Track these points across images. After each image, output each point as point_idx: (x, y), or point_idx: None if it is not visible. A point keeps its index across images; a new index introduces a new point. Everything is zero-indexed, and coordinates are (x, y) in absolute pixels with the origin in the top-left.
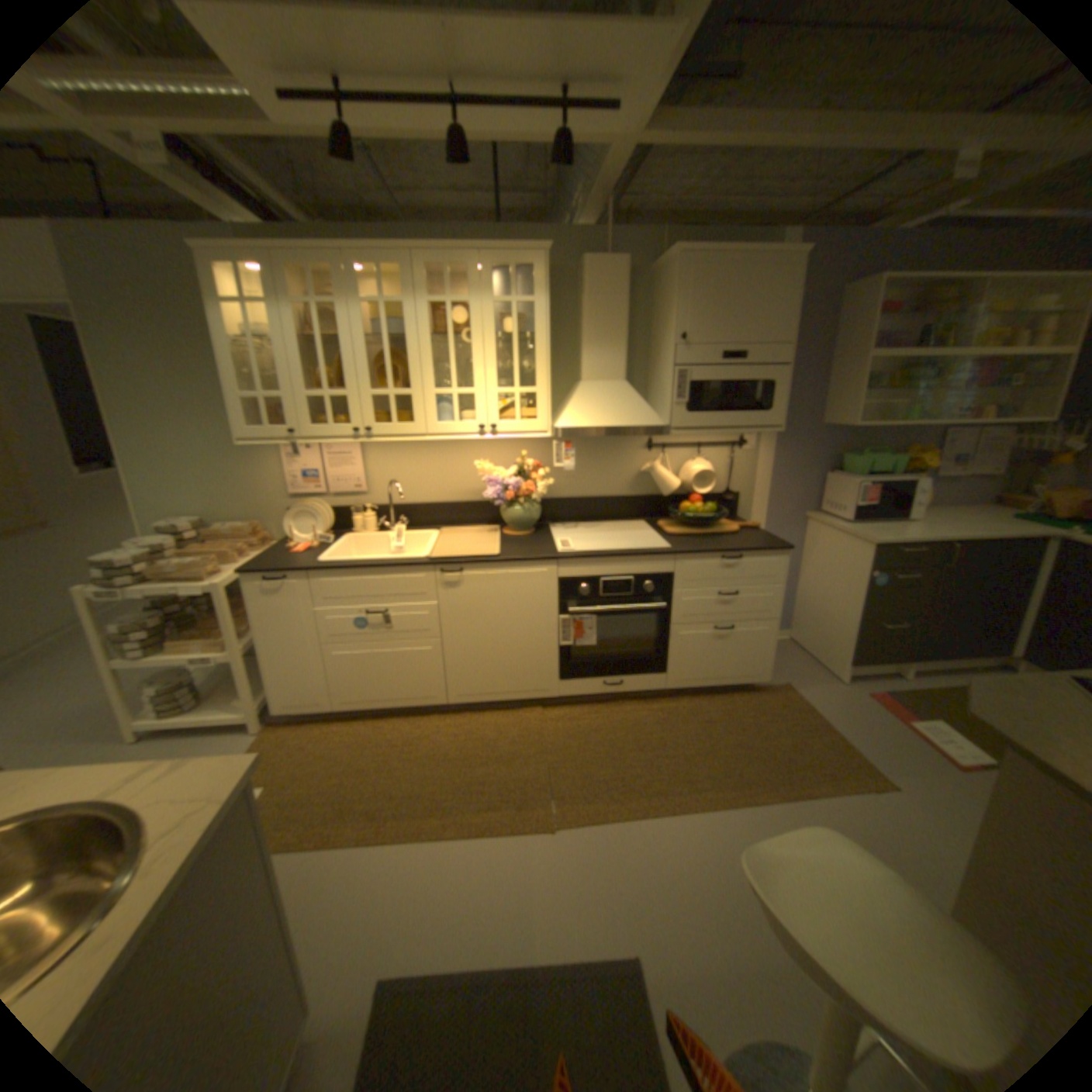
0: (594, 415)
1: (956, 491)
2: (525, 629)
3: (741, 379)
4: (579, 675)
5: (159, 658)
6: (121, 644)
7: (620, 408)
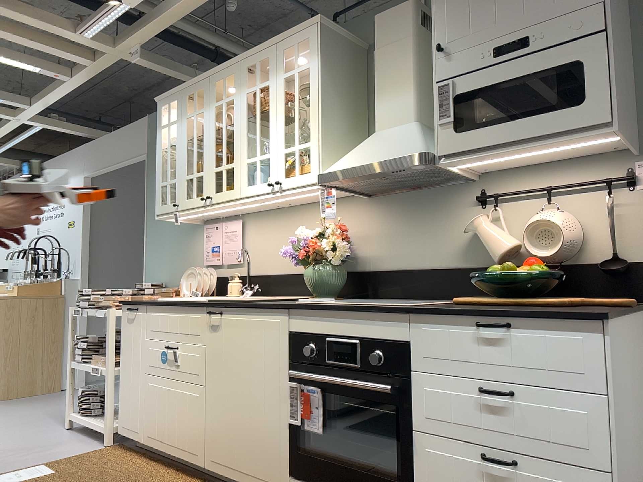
0: (358, 157)
1: None
2: (260, 392)
3: (522, 74)
4: (308, 476)
5: (86, 363)
6: (76, 348)
7: (387, 146)
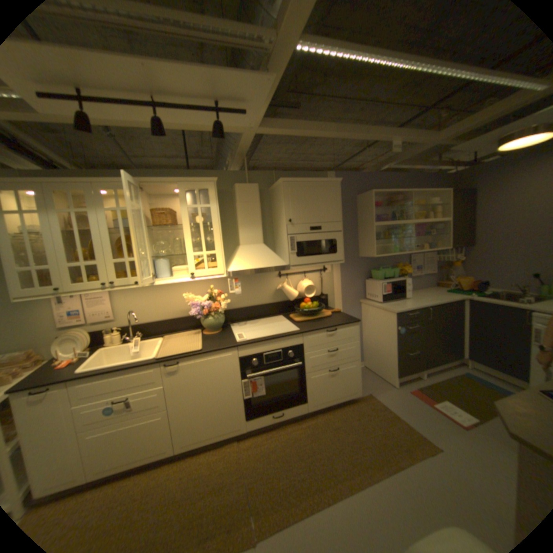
0: (249, 262)
1: (420, 283)
2: (221, 393)
3: (320, 239)
4: (257, 415)
5: None
6: None
7: (263, 258)
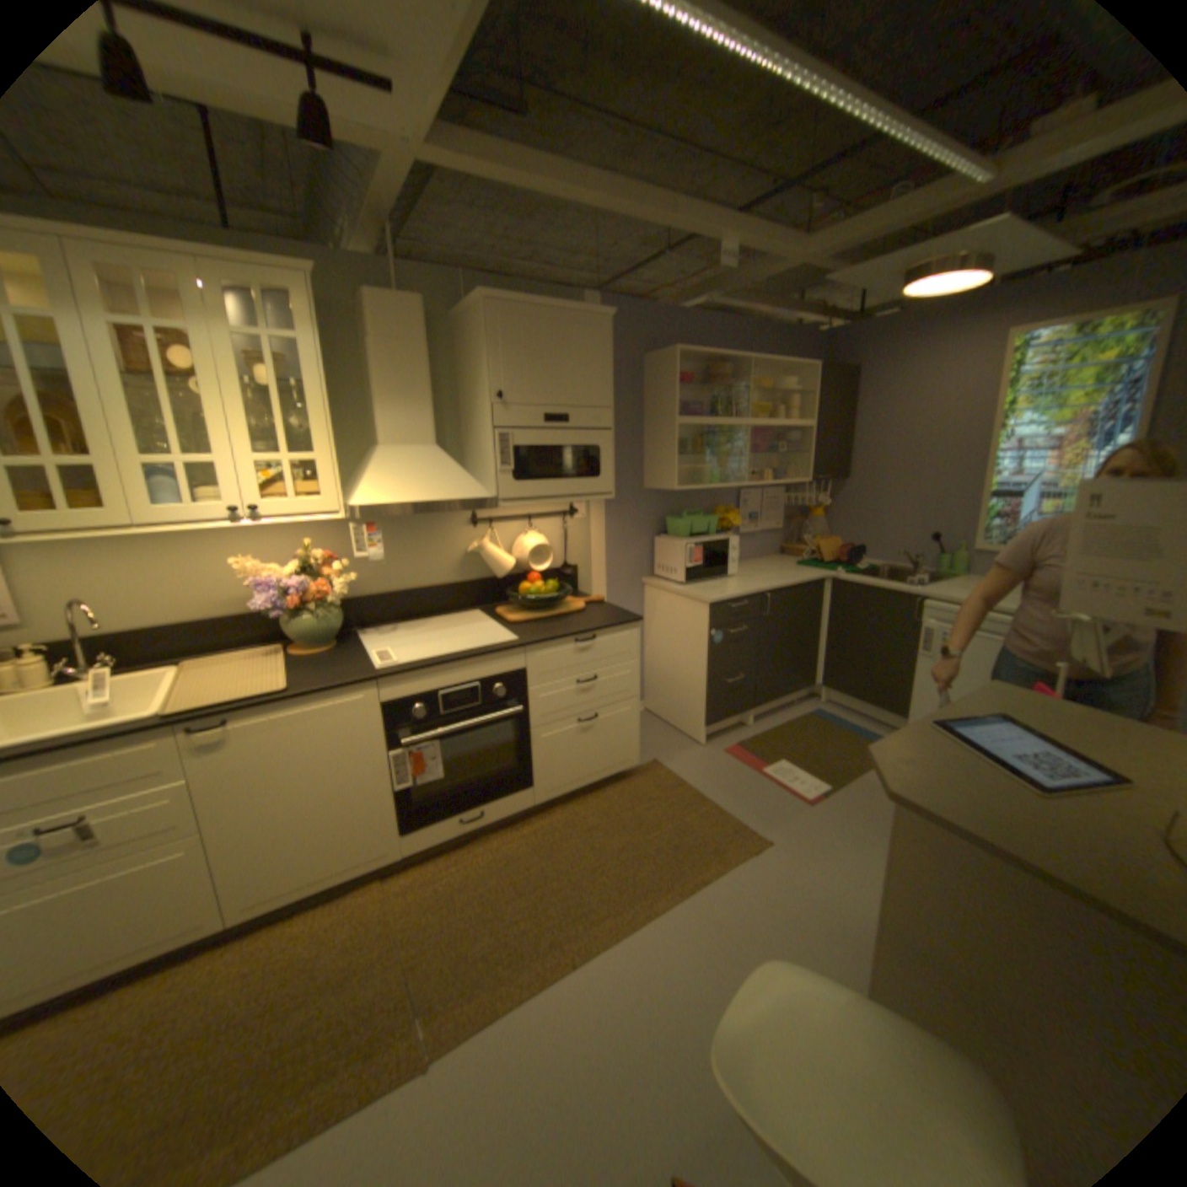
0: (401, 488)
1: (752, 546)
2: (340, 783)
3: (565, 444)
4: (425, 822)
5: None
6: None
7: (434, 479)
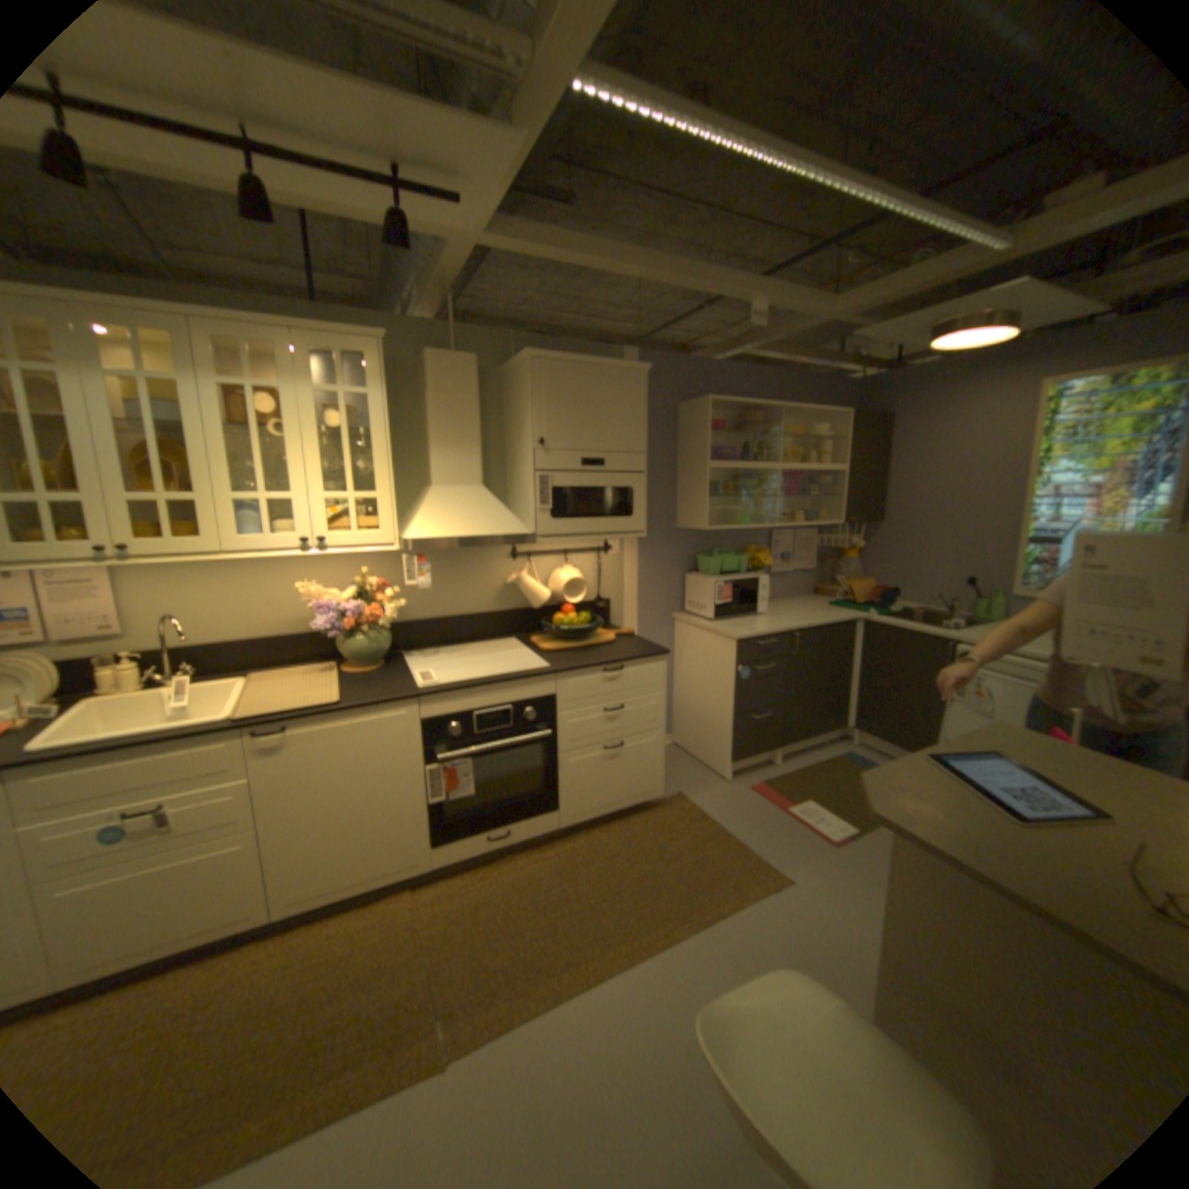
0: (450, 524)
1: (785, 586)
2: (381, 793)
3: (602, 486)
4: (456, 837)
5: None
6: None
7: (480, 516)
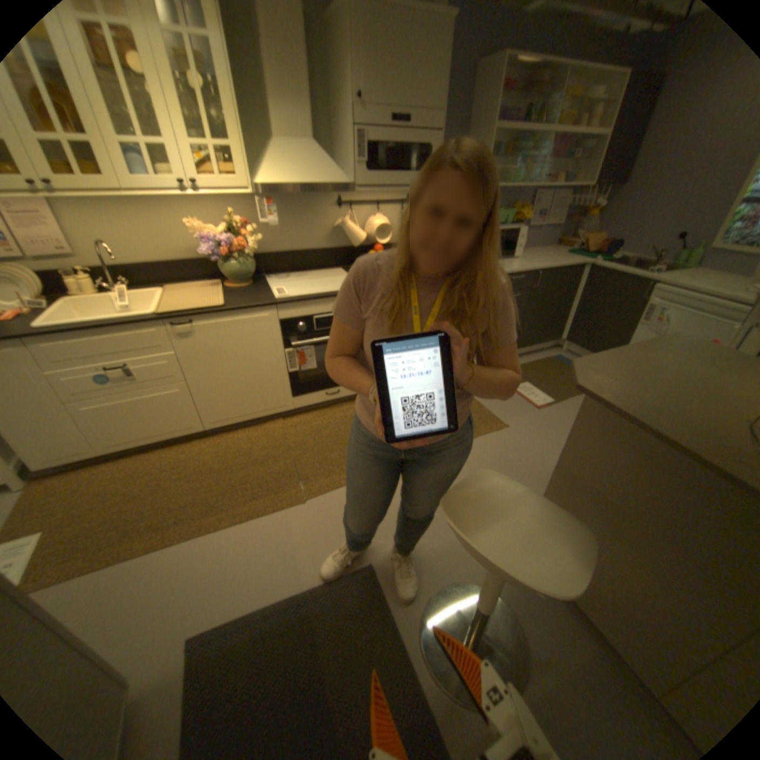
0: (289, 172)
1: (538, 237)
2: (258, 364)
3: (406, 142)
4: (307, 392)
5: None
6: None
7: (311, 167)
